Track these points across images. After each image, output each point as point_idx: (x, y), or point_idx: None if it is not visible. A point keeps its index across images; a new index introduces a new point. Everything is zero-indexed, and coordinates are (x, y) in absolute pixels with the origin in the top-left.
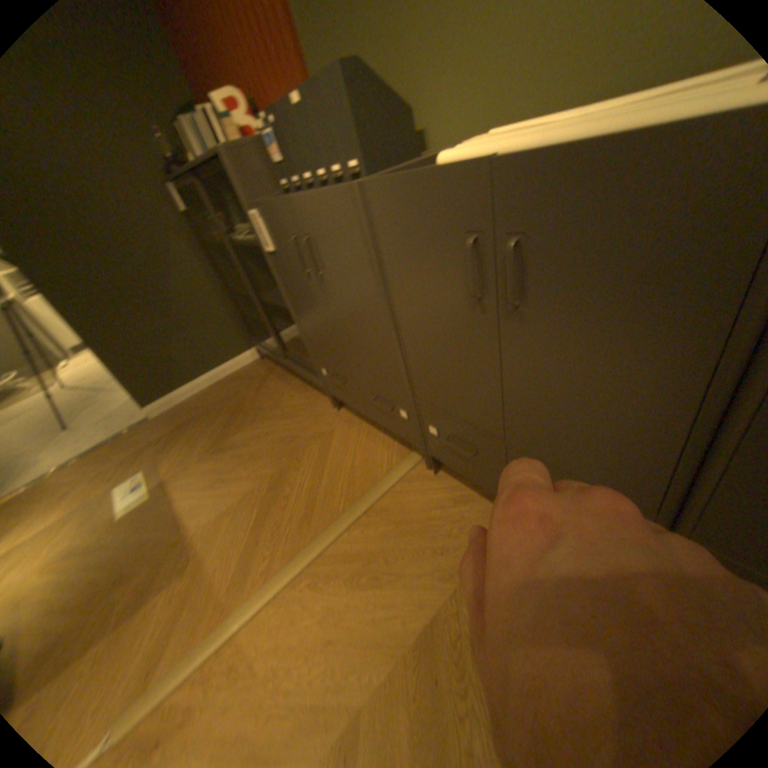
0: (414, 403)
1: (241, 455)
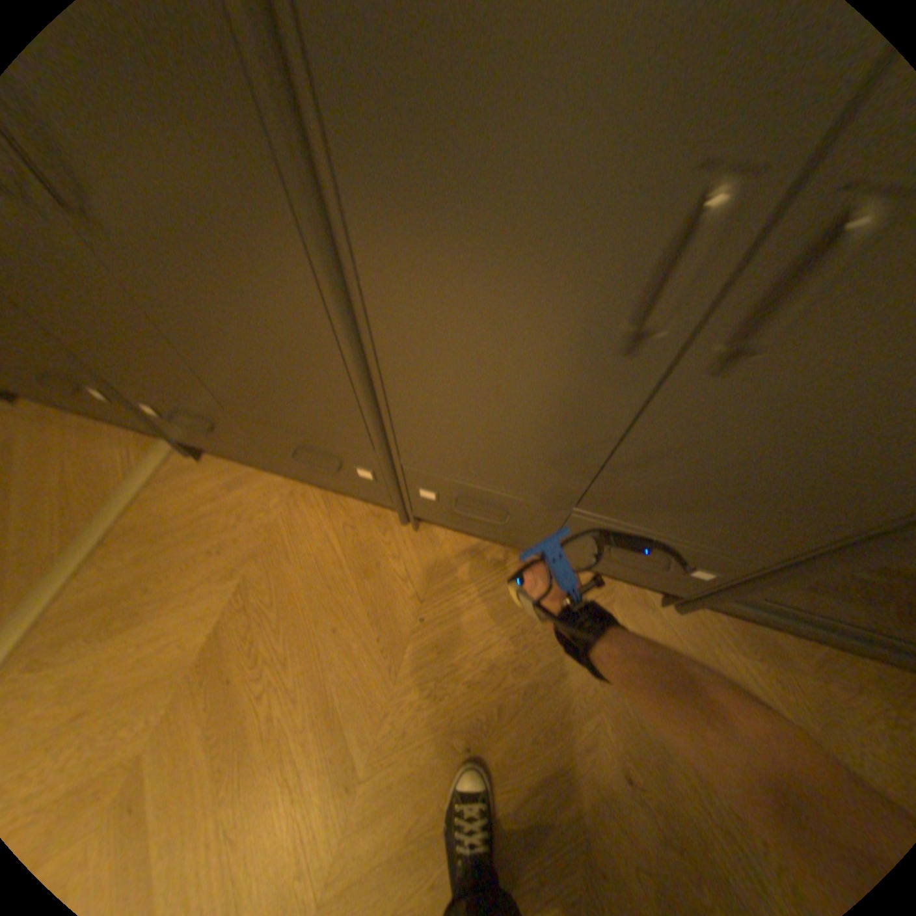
0: (94, 375)
1: None
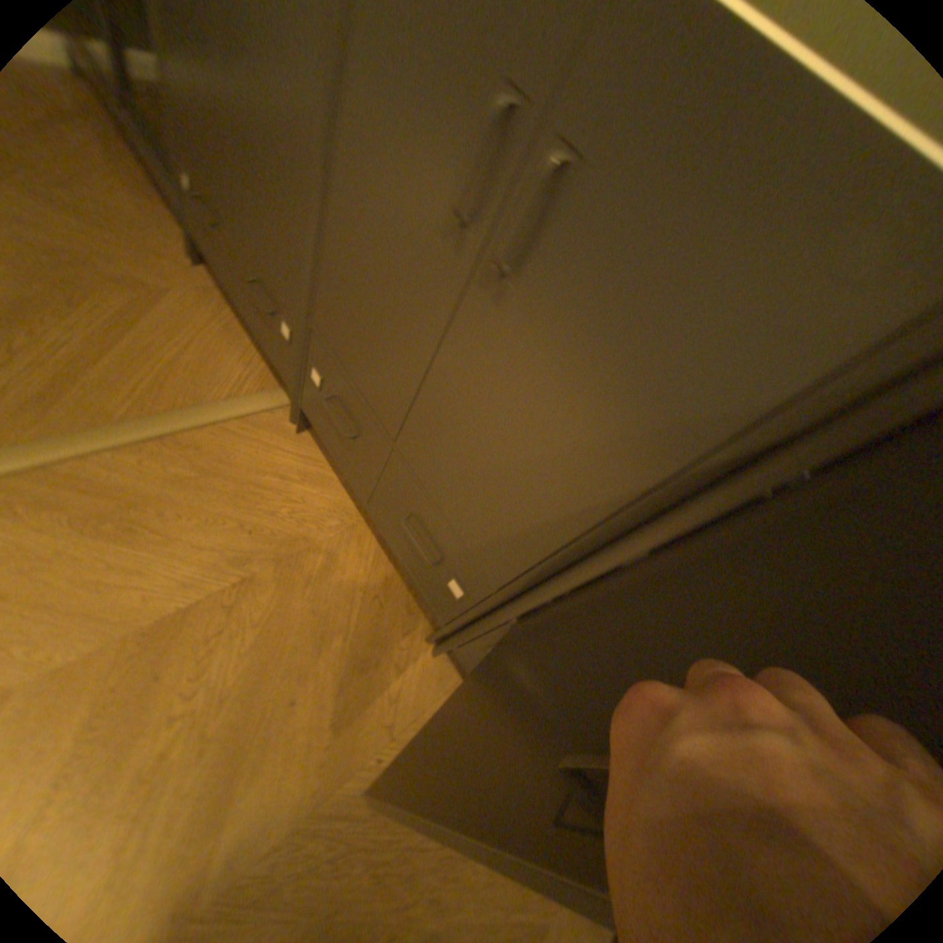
0: (304, 329)
1: None
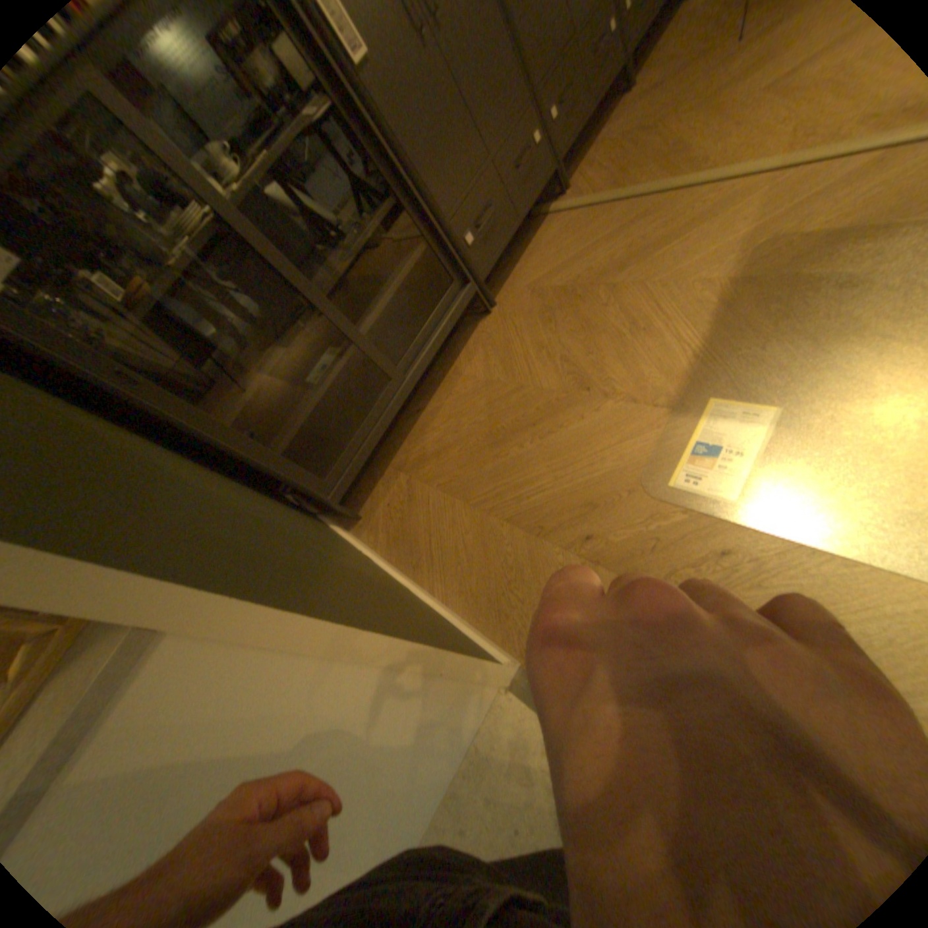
0: (538, 101)
1: (589, 340)
